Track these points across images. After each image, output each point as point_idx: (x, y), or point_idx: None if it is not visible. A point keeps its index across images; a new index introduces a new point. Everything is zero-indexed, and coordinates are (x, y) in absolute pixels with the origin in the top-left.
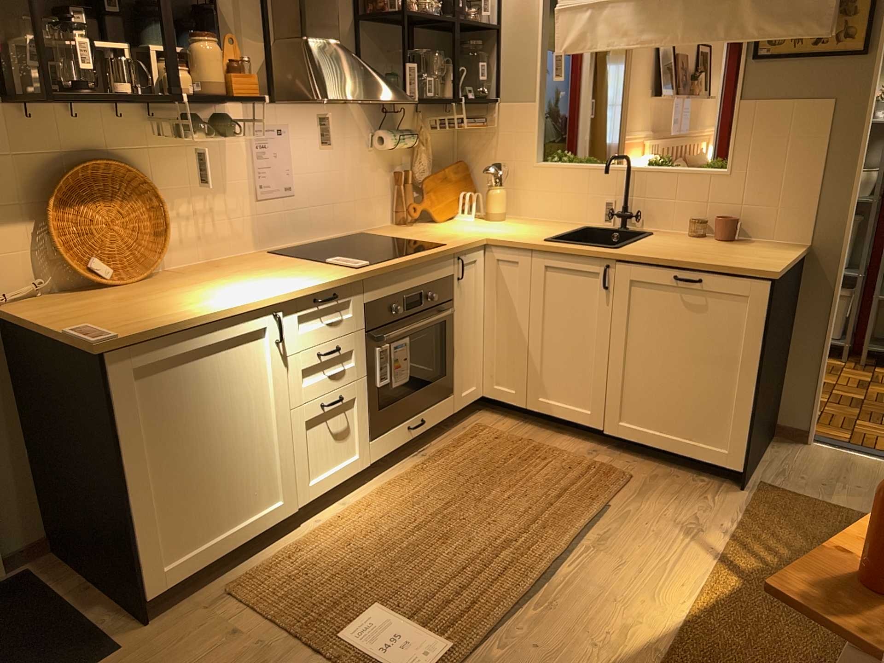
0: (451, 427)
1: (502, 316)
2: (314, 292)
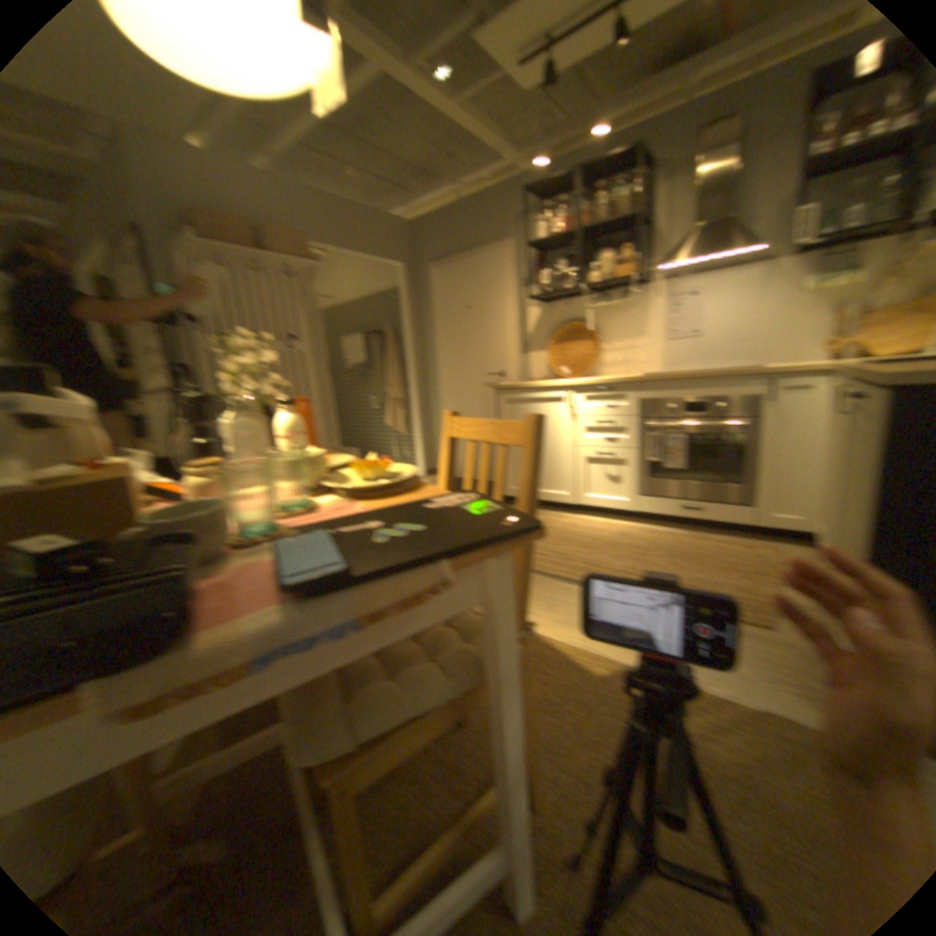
0: (756, 539)
1: (827, 450)
2: (592, 384)
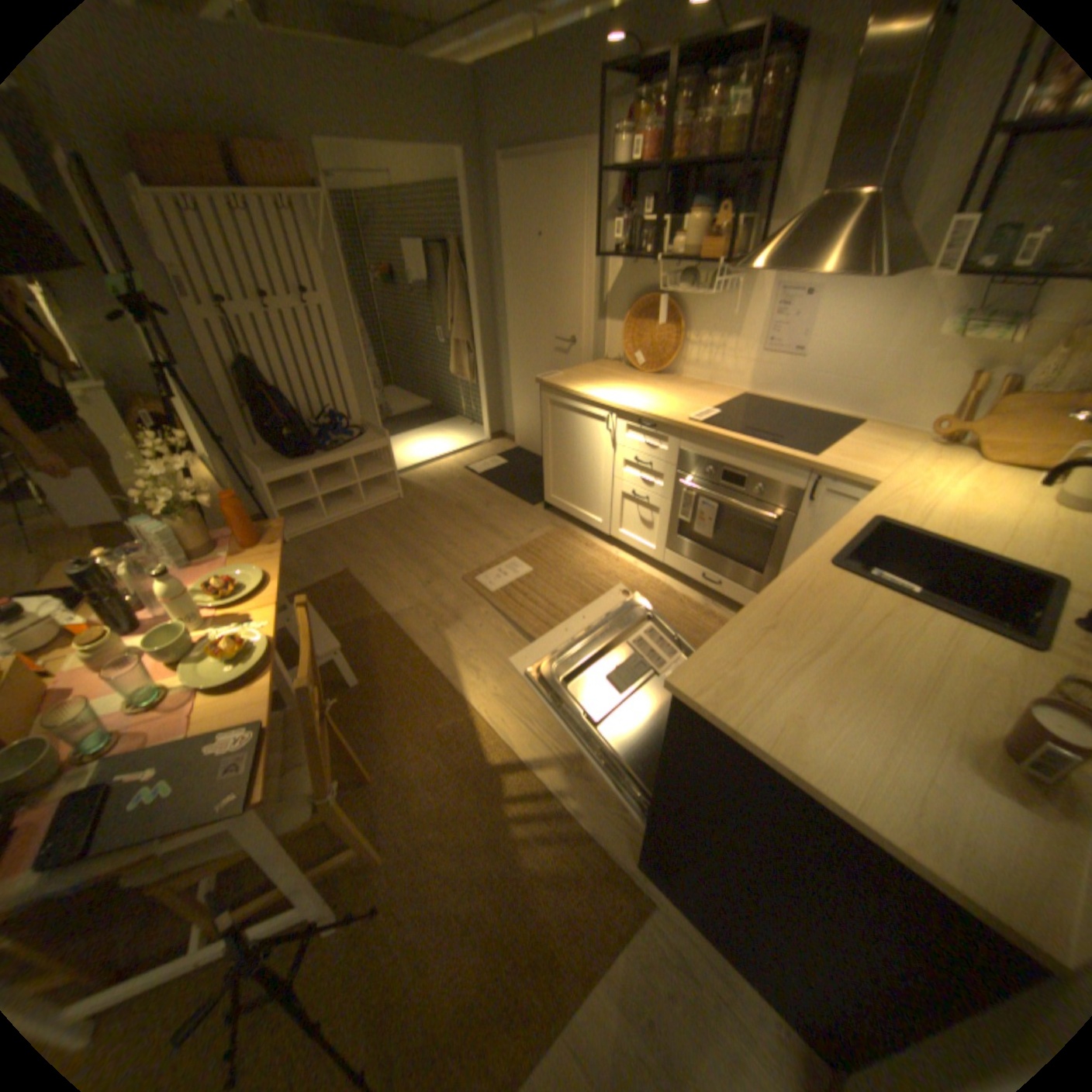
0: None
1: None
2: (637, 414)
